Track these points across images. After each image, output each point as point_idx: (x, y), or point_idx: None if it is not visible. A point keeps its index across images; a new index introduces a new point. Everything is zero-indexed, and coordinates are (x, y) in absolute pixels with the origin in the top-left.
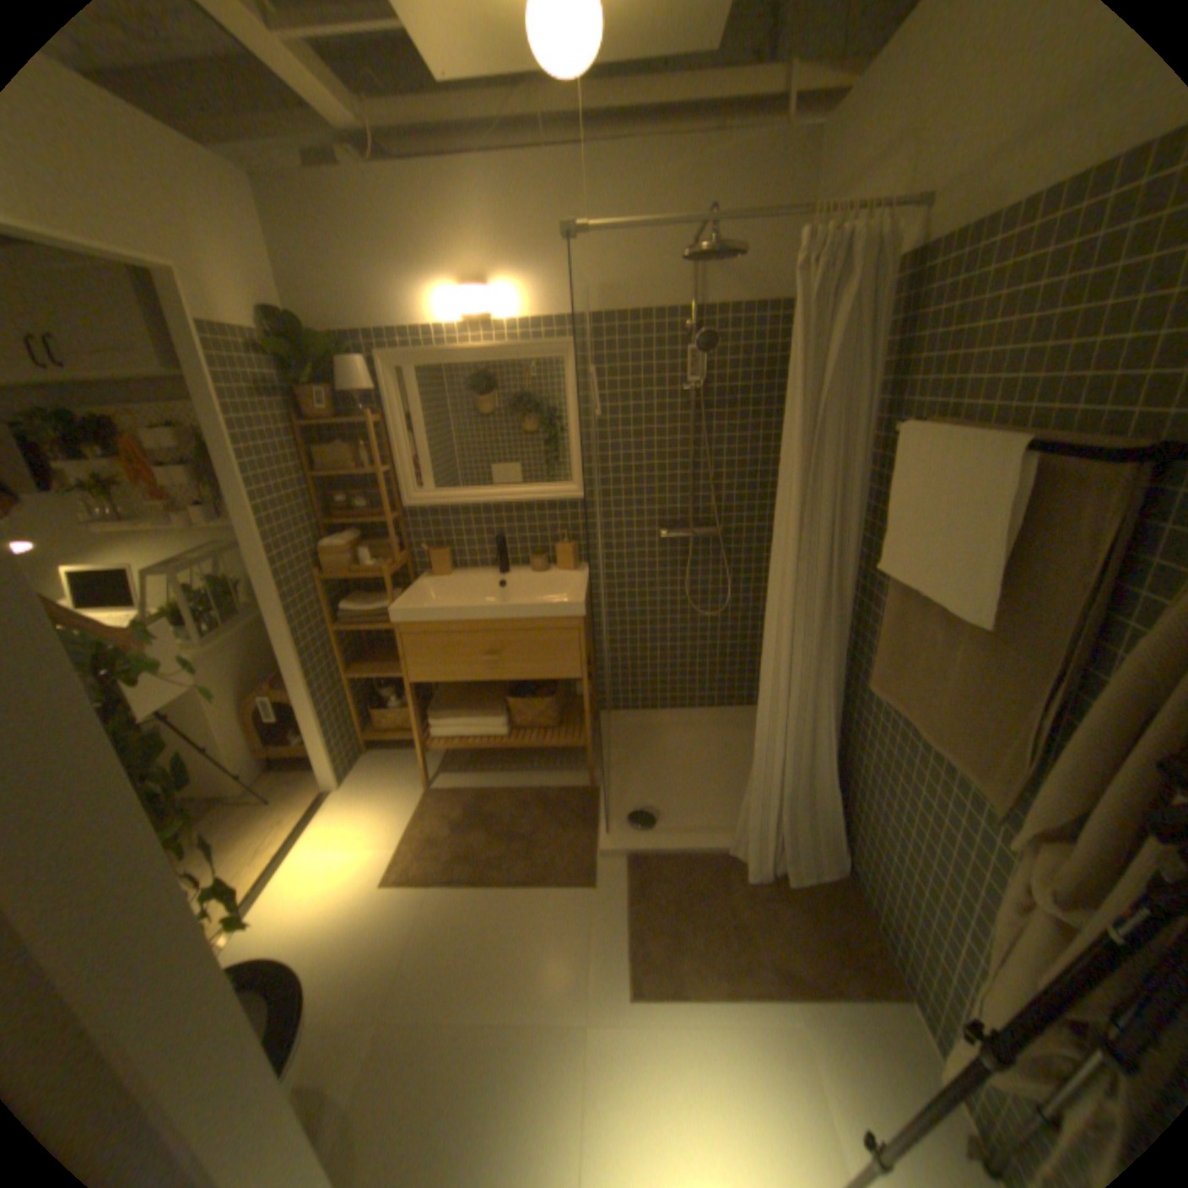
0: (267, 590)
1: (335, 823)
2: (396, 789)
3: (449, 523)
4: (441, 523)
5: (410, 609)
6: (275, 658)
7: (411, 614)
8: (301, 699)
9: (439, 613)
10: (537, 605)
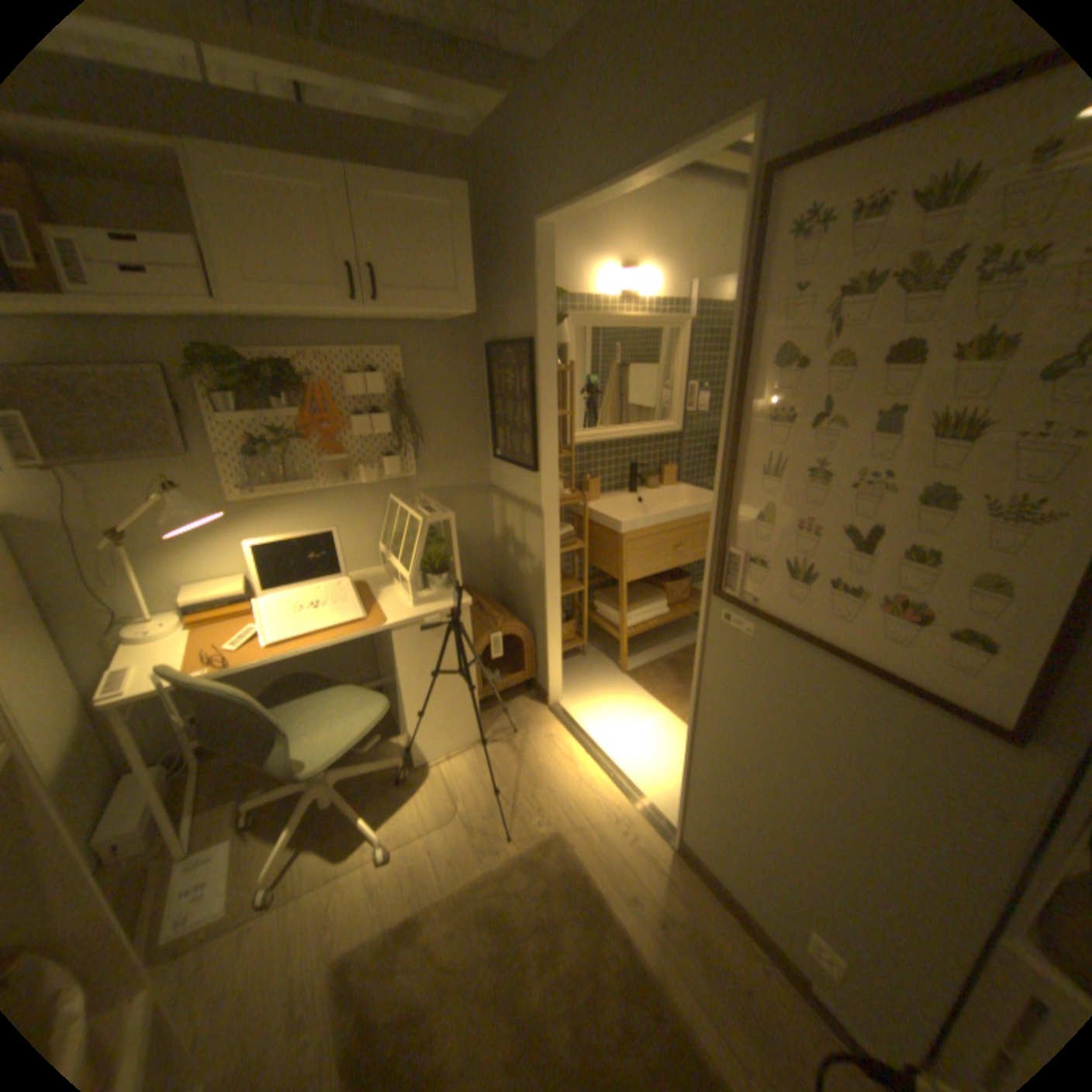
0: (554, 516)
1: (597, 715)
2: (604, 681)
3: (590, 457)
4: (584, 458)
5: (625, 521)
6: (544, 581)
7: (625, 526)
8: (556, 616)
9: (642, 521)
10: (698, 505)
